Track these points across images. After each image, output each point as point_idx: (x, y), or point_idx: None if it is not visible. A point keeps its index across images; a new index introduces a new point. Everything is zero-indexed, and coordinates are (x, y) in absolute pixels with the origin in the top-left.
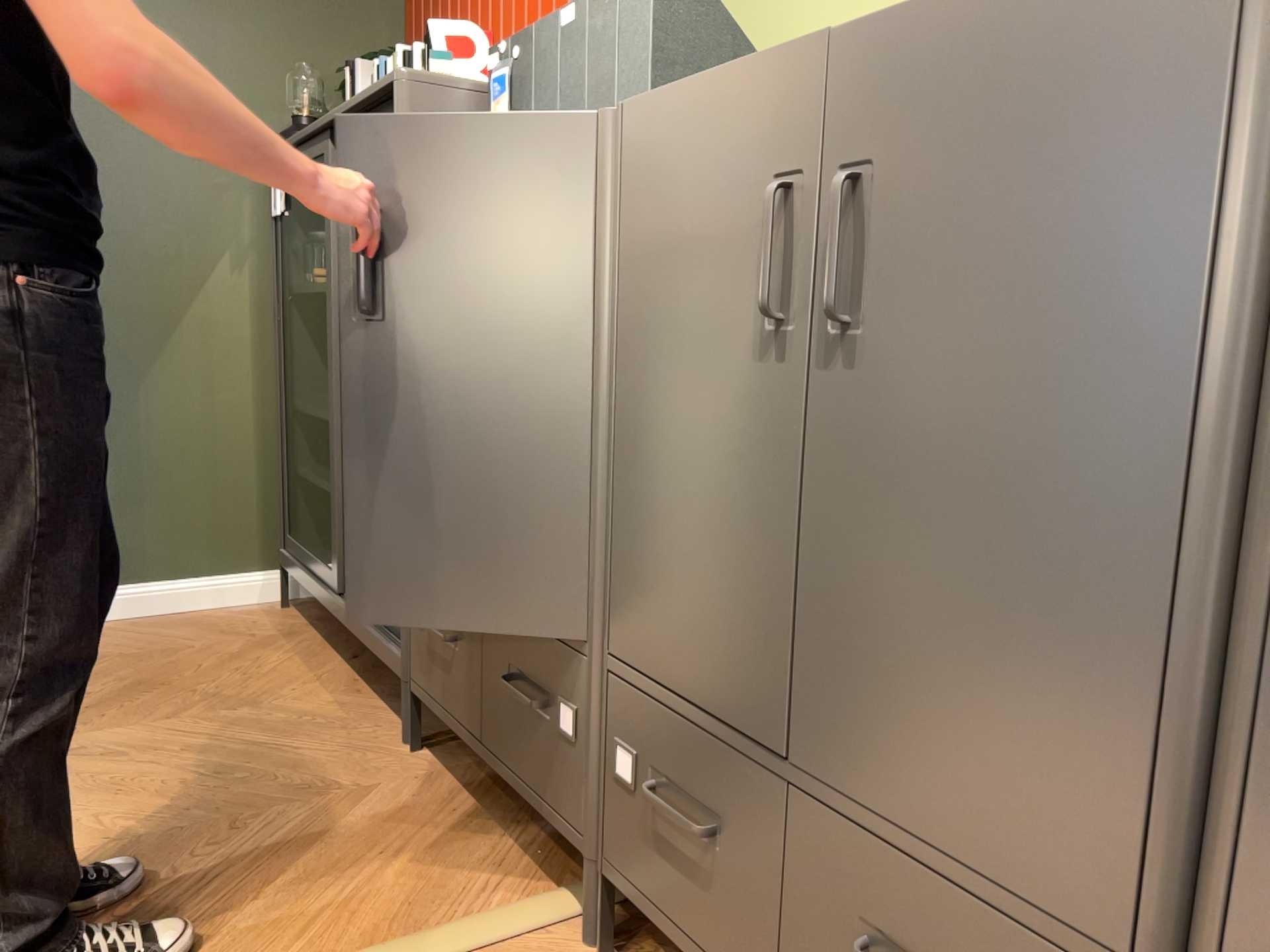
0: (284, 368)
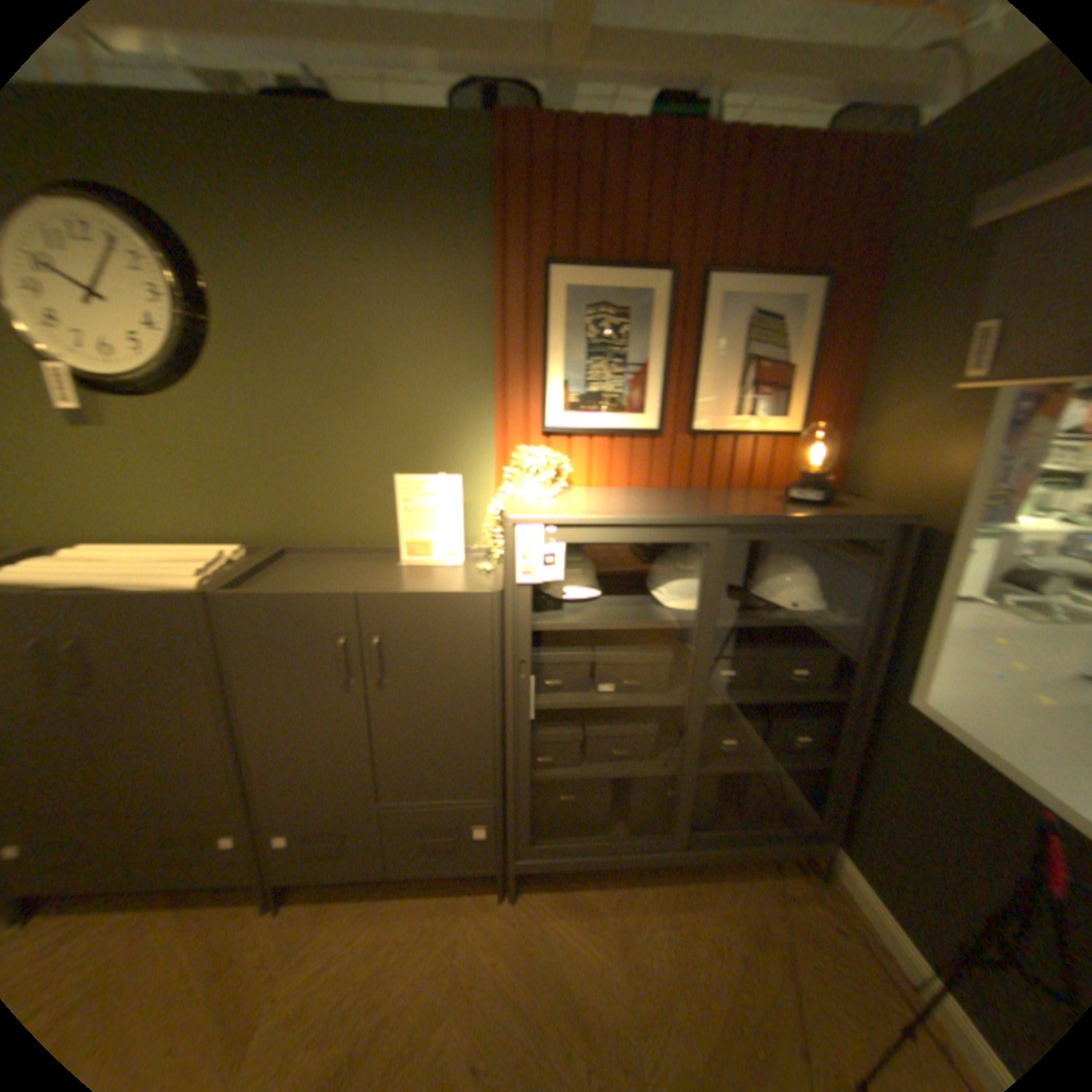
0: None
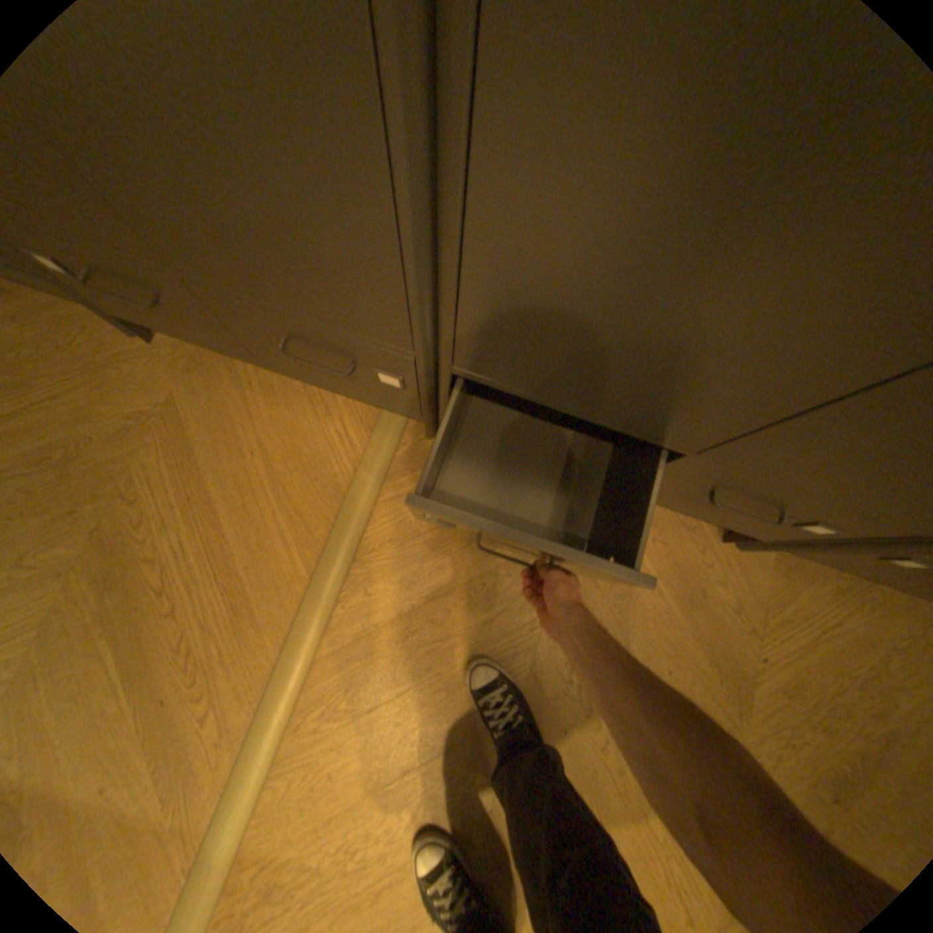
0: None
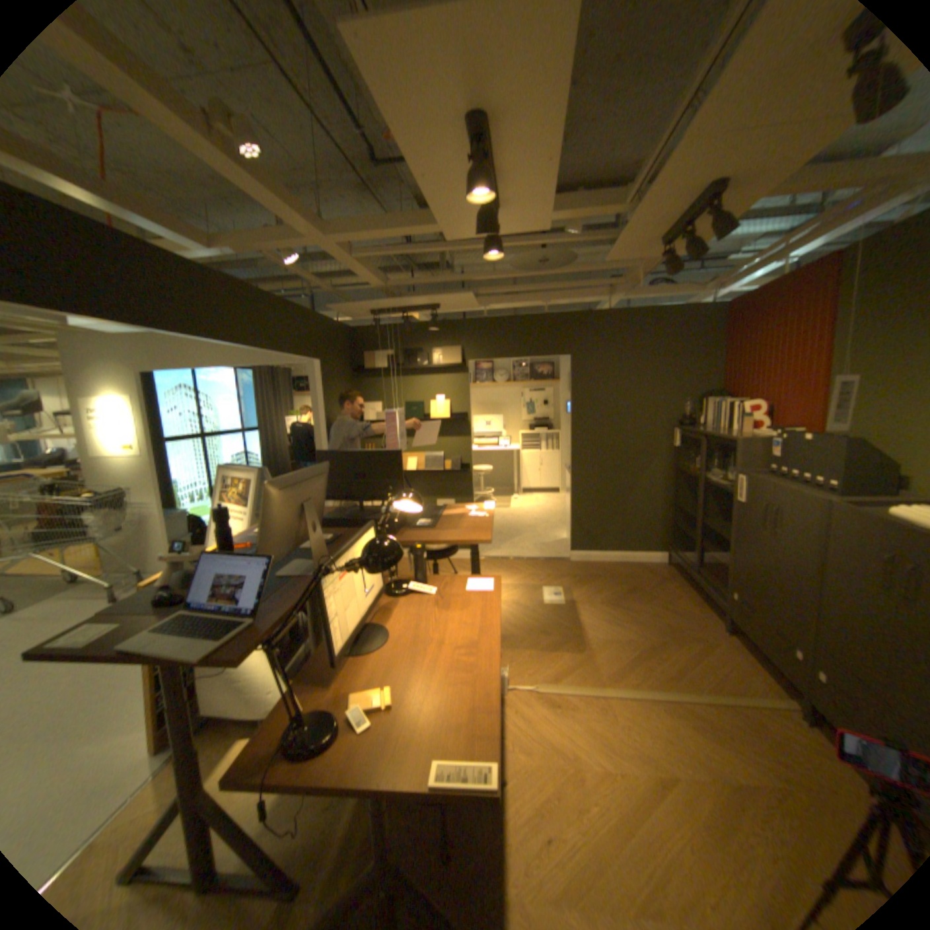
0: (676, 493)
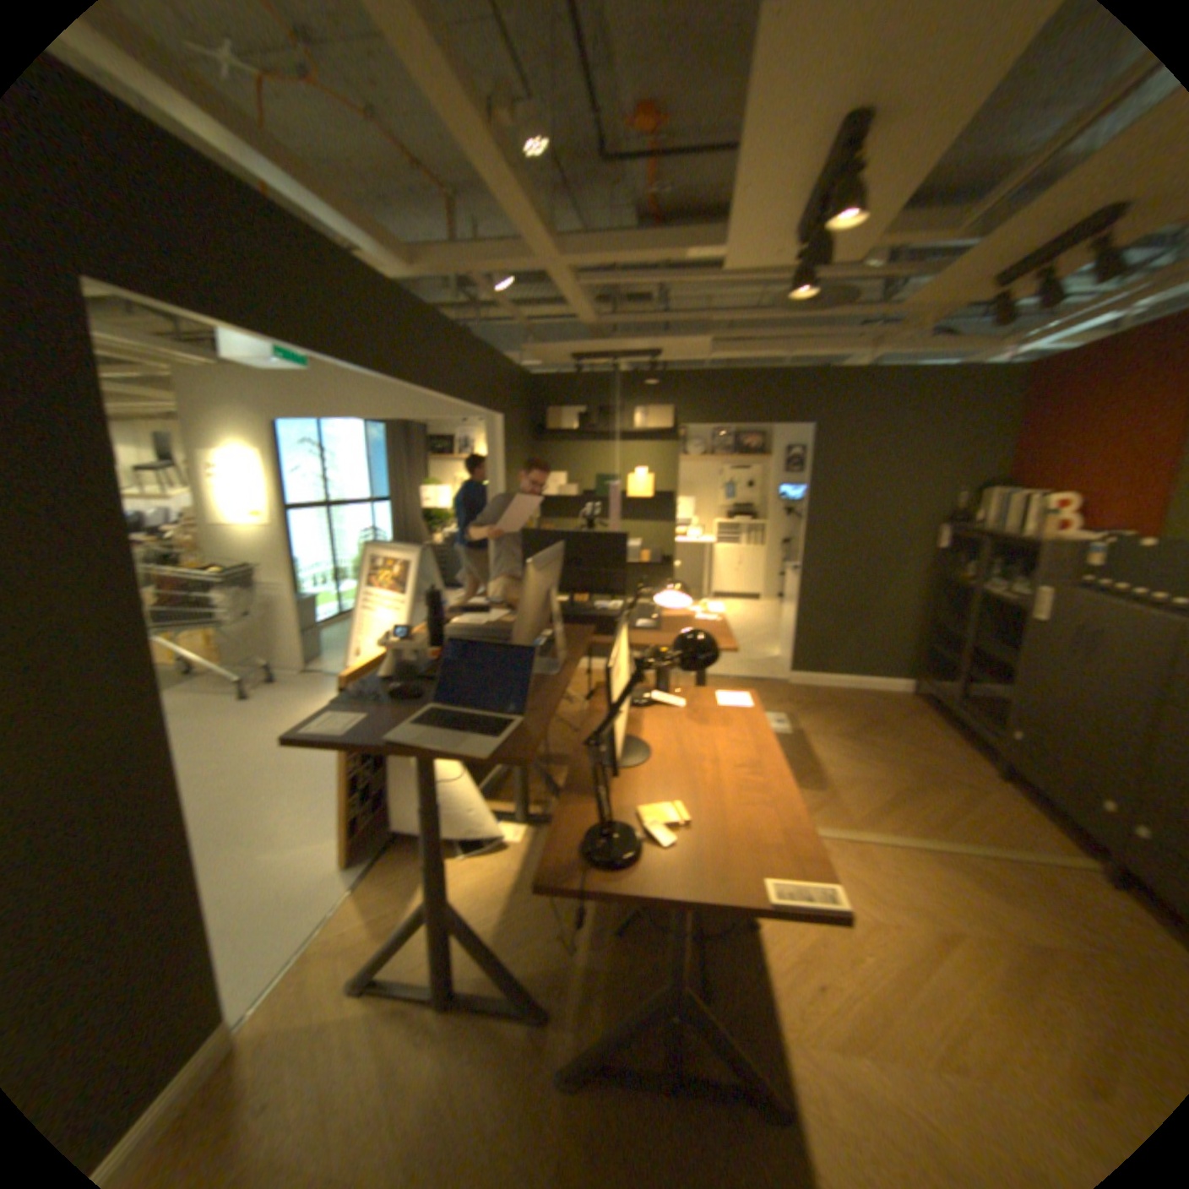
0: (933, 605)
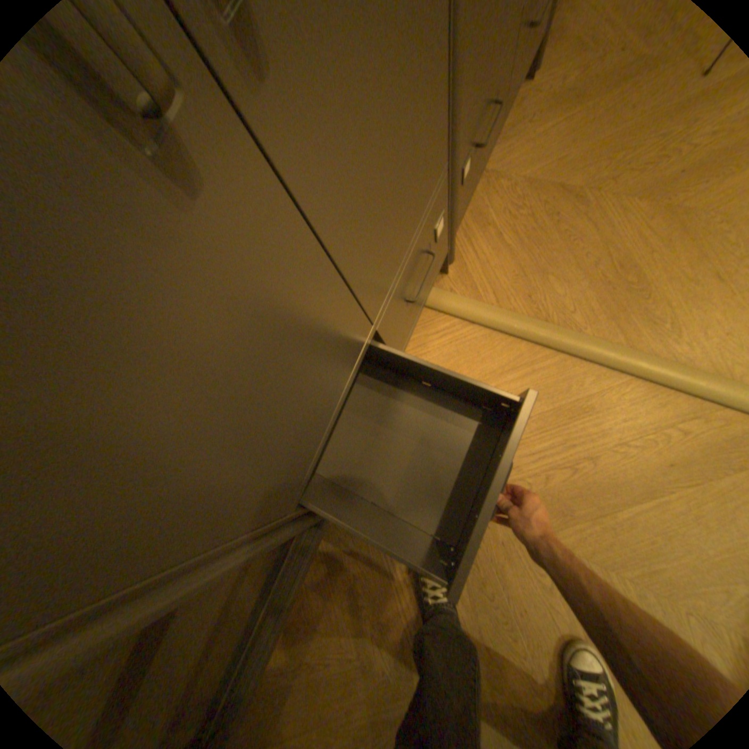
0: None
